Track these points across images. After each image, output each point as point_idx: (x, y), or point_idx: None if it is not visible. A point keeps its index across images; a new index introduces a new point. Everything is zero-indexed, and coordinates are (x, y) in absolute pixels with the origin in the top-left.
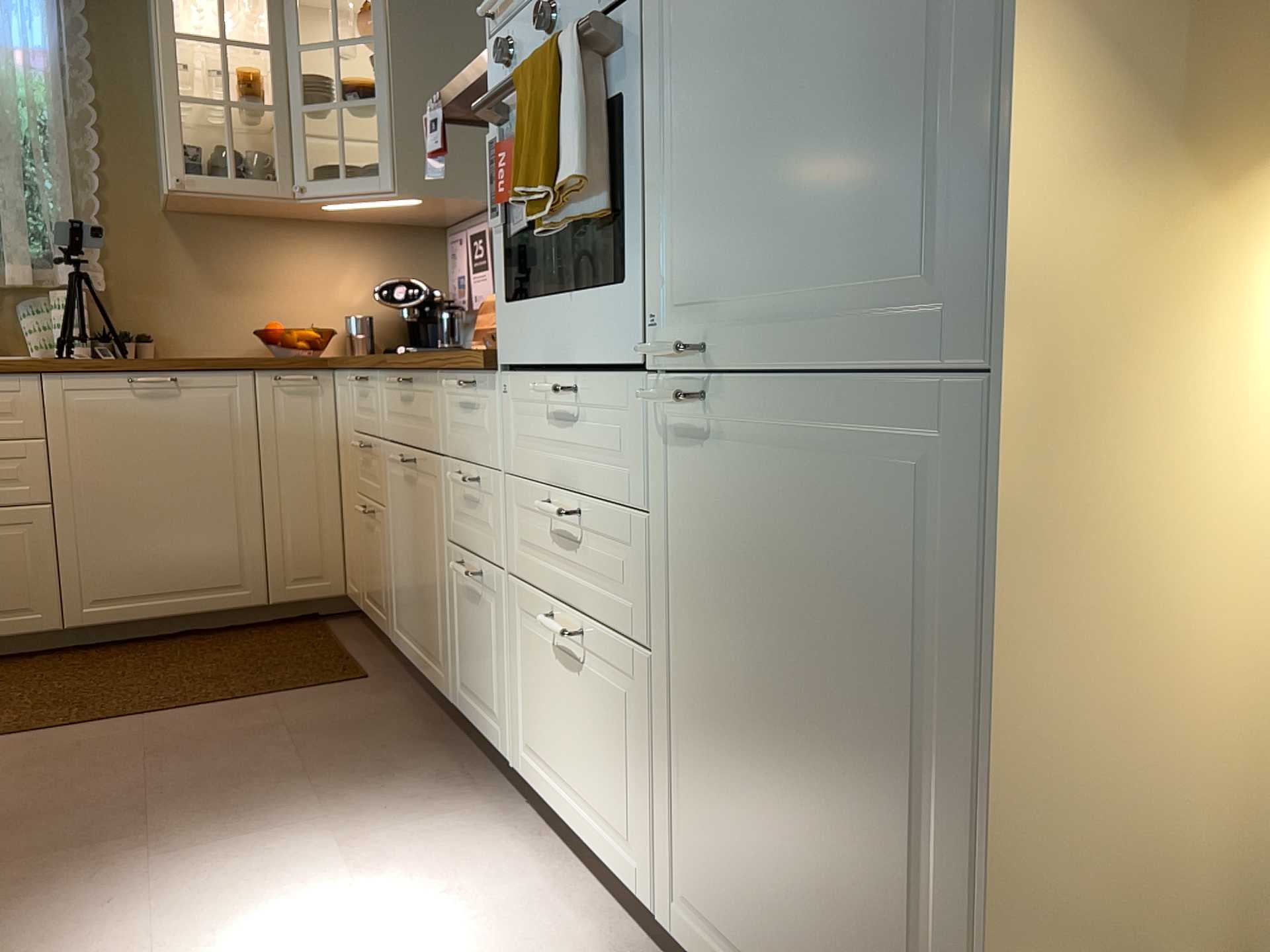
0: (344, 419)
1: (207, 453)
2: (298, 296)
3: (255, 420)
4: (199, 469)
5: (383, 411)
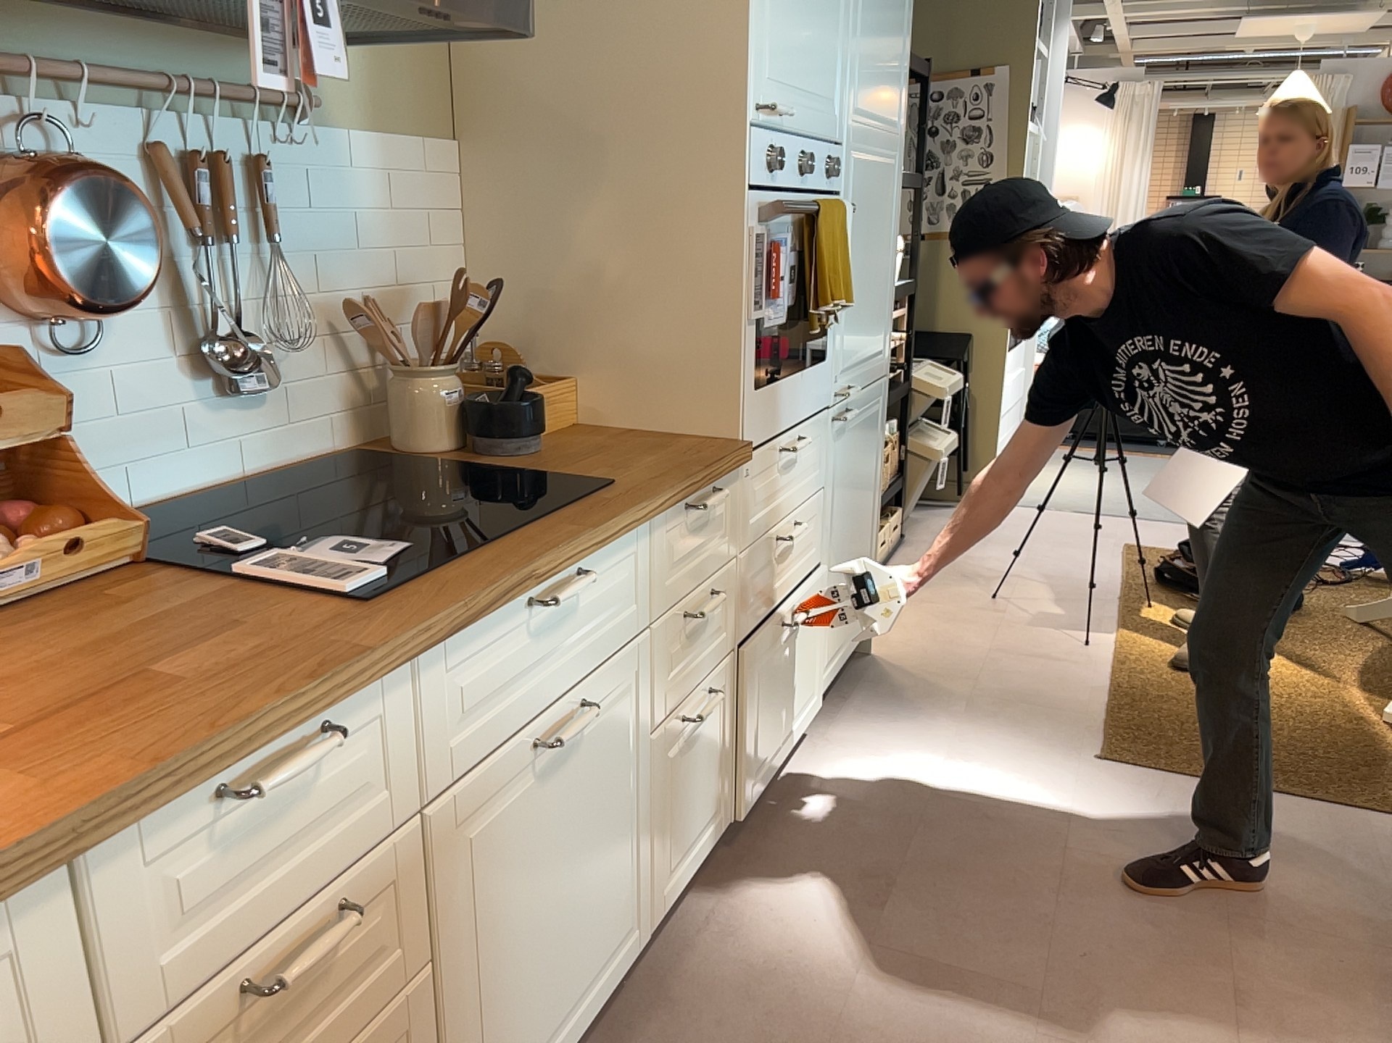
0: None
1: None
2: None
3: None
4: None
5: (433, 737)
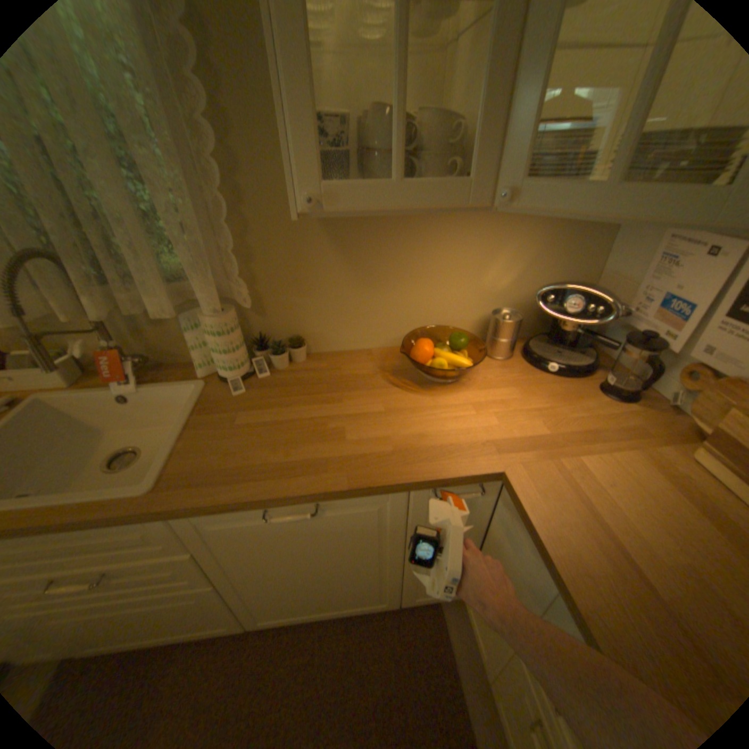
0: (518, 564)
1: (354, 548)
2: (446, 286)
3: (406, 523)
4: (347, 558)
5: None
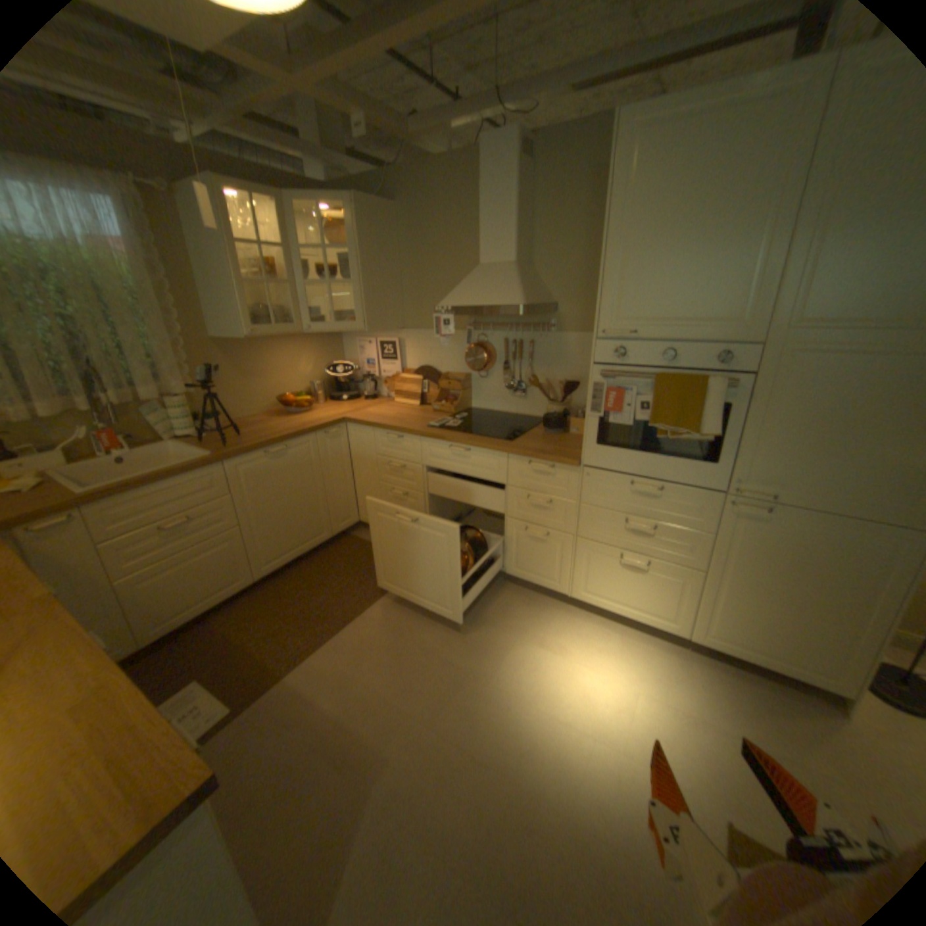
0: (364, 449)
1: (303, 479)
2: (284, 376)
3: (319, 457)
4: (301, 487)
5: (426, 456)
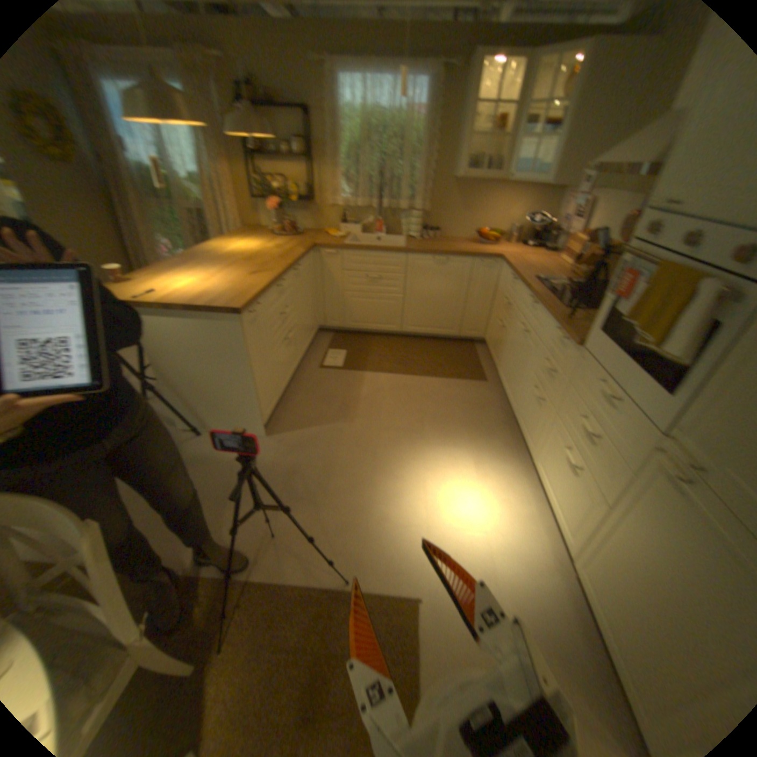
0: (502, 283)
1: (452, 286)
2: (496, 215)
3: (470, 277)
4: (449, 291)
5: (521, 300)
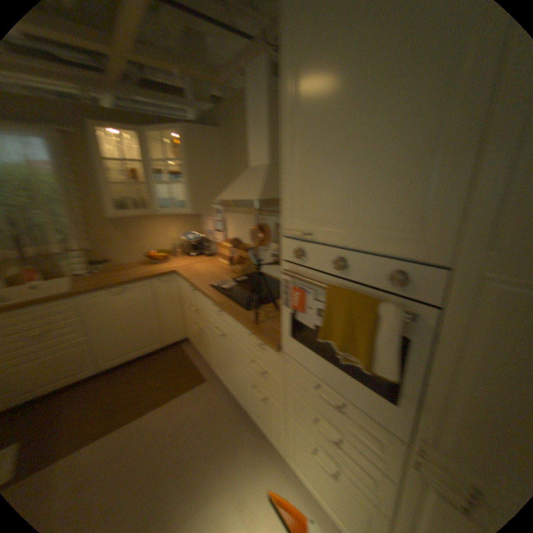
0: (180, 291)
1: (134, 308)
2: (152, 238)
3: (149, 294)
4: (133, 313)
5: (203, 306)
